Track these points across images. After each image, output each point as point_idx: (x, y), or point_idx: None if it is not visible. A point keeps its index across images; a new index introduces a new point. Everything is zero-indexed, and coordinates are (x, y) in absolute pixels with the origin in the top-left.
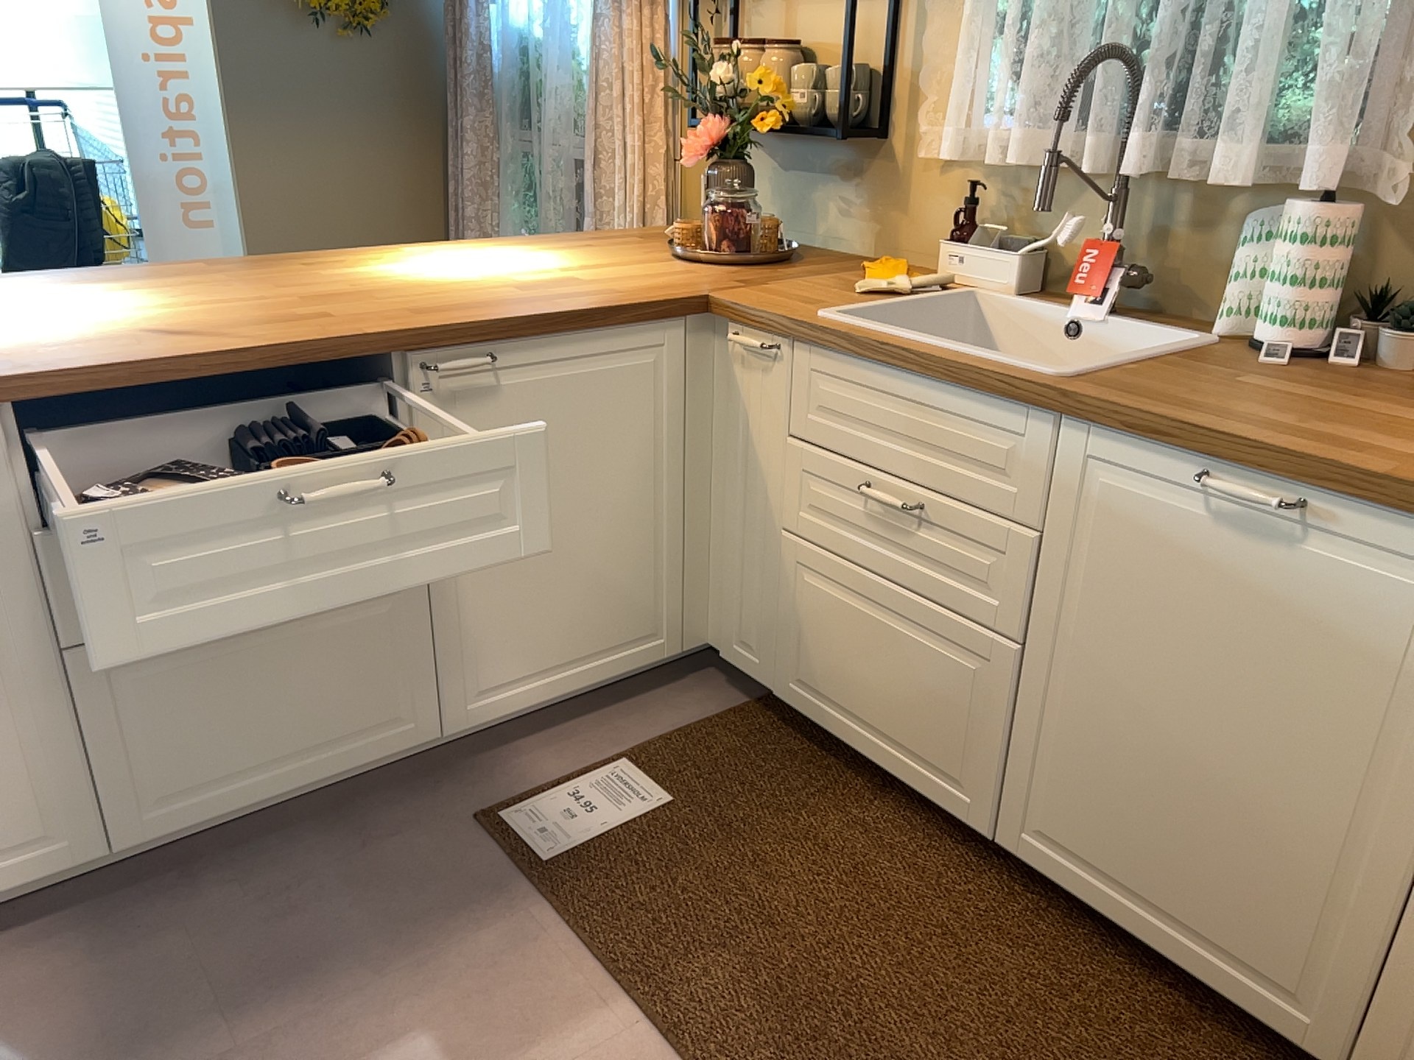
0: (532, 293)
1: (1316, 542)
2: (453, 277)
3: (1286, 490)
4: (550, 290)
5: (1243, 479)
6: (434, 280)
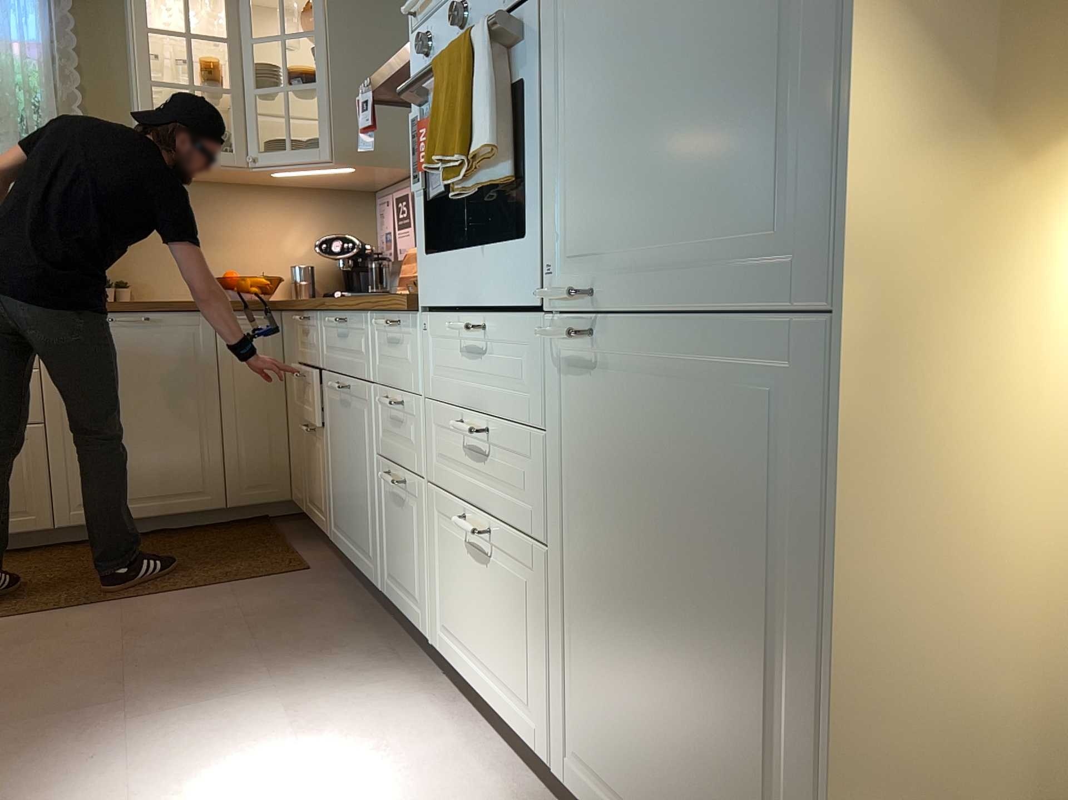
0: None
1: (156, 330)
2: None
3: (141, 316)
4: None
5: (125, 316)
6: None
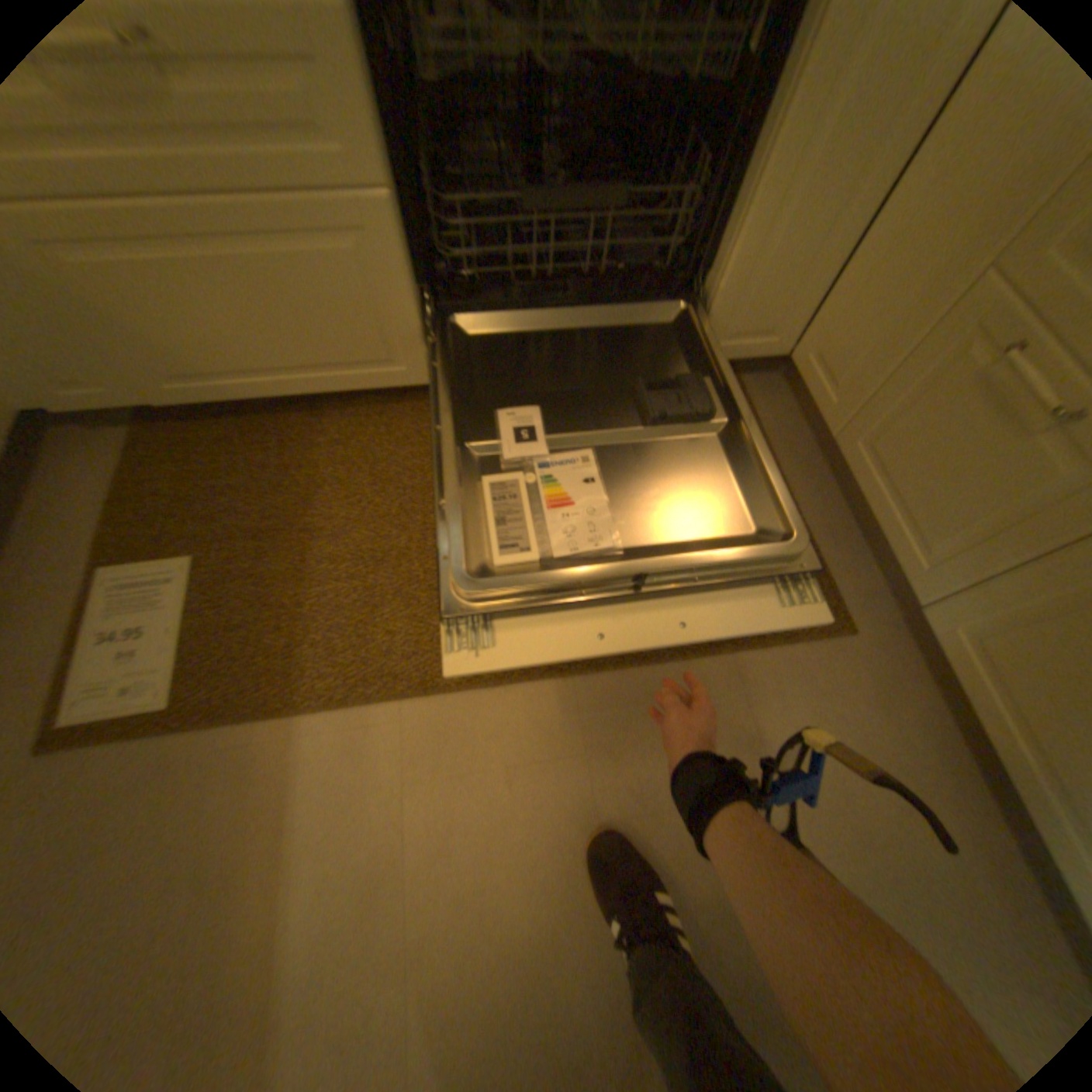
0: None
1: None
2: None
3: None
4: None
5: None
6: None
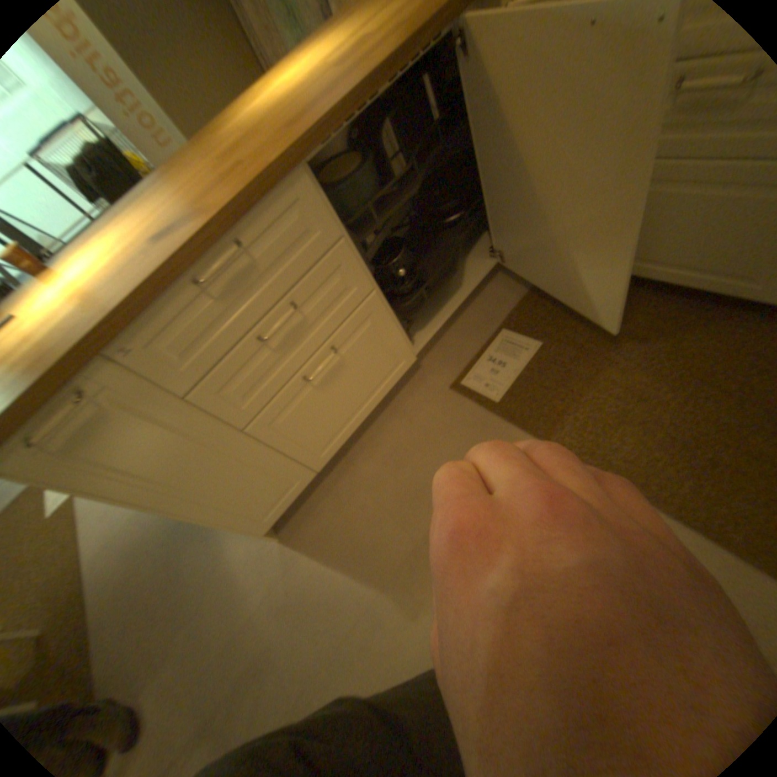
0: (349, 62)
1: None
2: (290, 86)
3: None
4: (358, 52)
5: None
6: (281, 96)
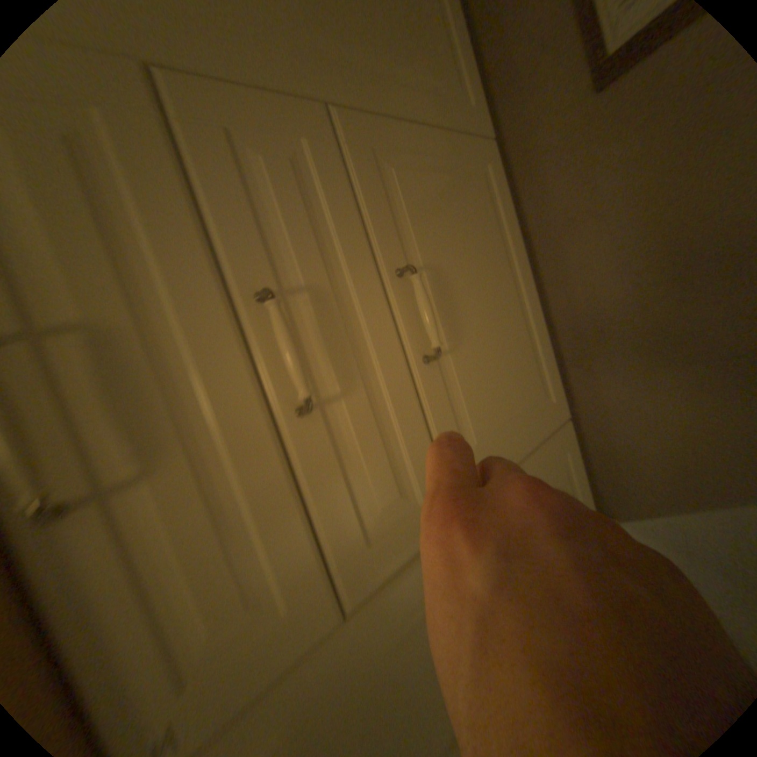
0: None
1: None
2: None
3: None
4: None
5: None
6: None
